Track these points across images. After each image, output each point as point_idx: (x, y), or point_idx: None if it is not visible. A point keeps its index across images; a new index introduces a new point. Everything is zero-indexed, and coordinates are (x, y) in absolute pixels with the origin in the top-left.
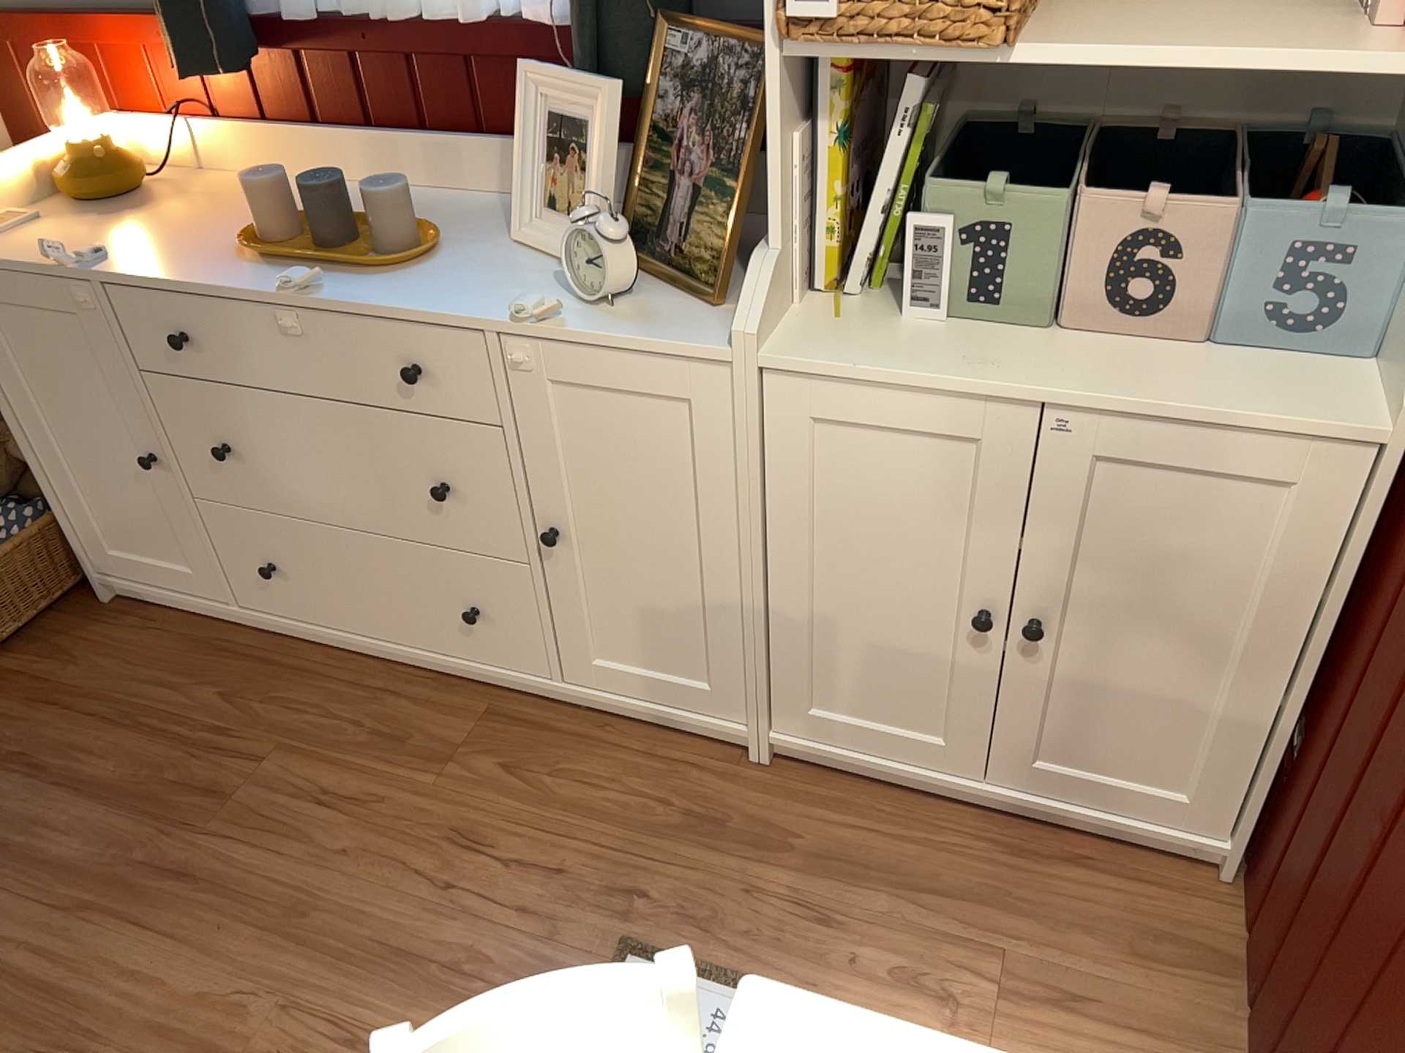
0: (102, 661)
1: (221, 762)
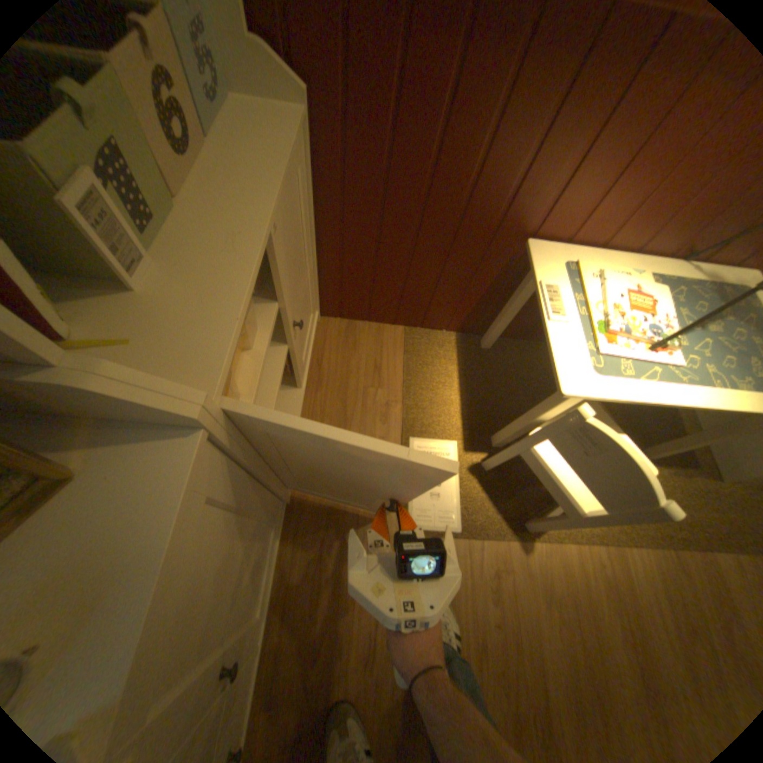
0: None
1: None
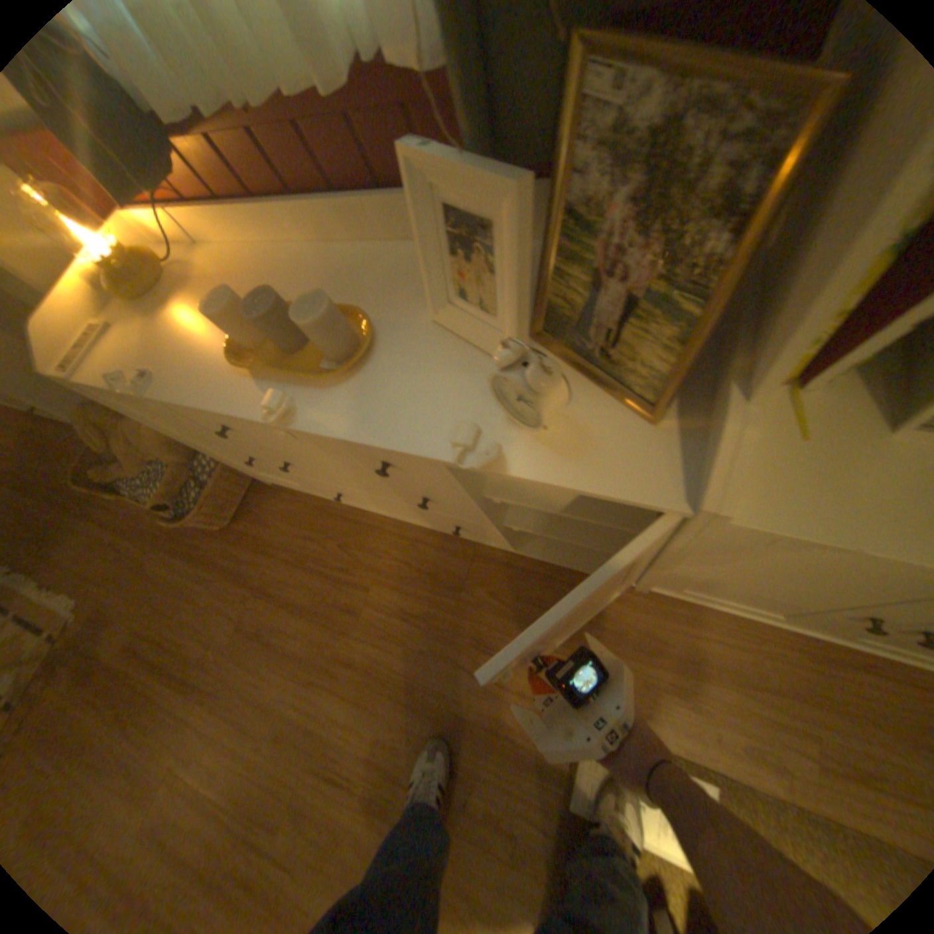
0: (272, 529)
1: (344, 596)
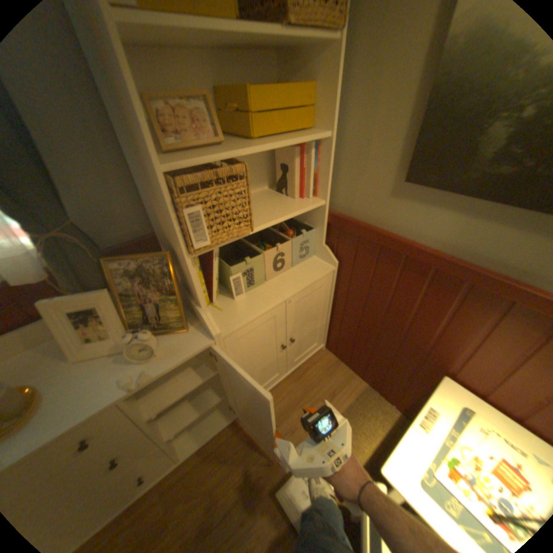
0: None
1: None
